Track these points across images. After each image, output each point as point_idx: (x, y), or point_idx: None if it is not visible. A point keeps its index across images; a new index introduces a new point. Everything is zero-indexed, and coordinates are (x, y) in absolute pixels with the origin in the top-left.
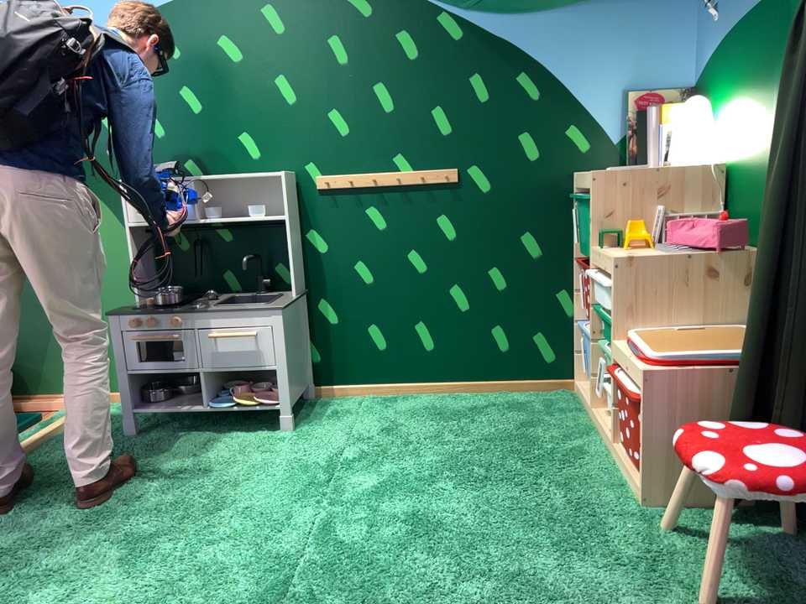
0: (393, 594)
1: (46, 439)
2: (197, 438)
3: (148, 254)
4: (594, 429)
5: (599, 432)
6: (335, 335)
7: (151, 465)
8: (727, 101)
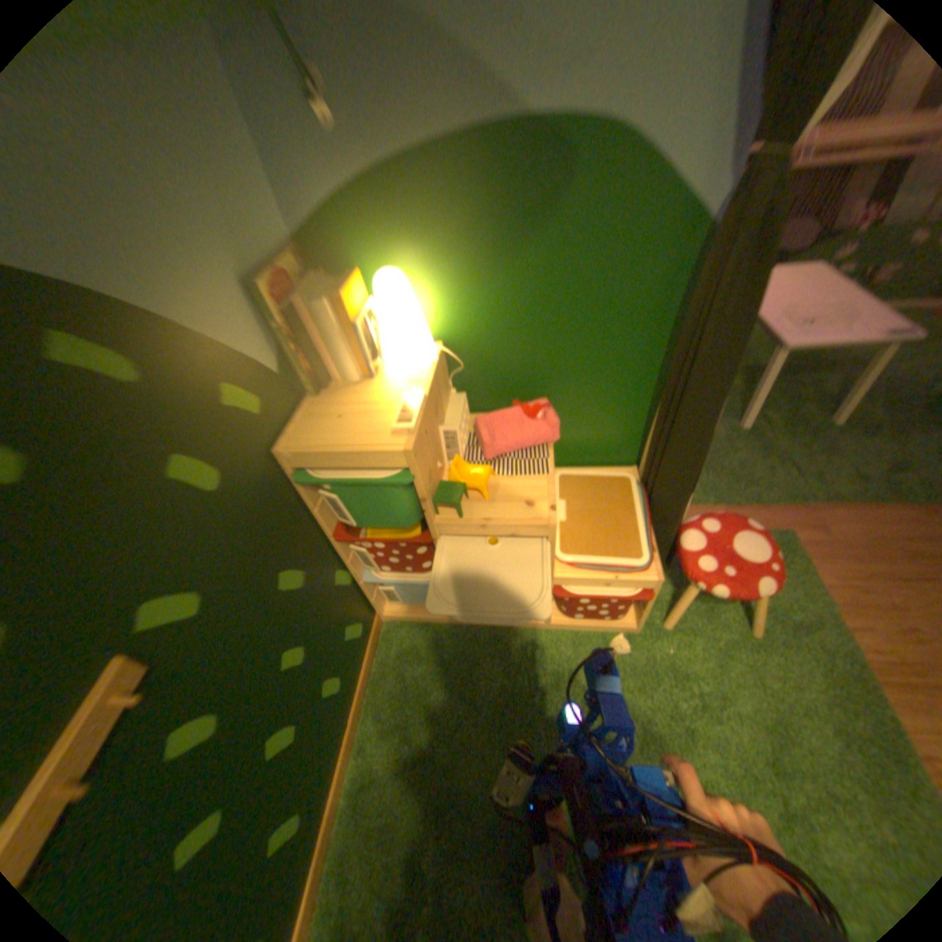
0: None
1: None
2: None
3: None
4: (488, 627)
5: (499, 625)
6: None
7: None
8: (418, 268)
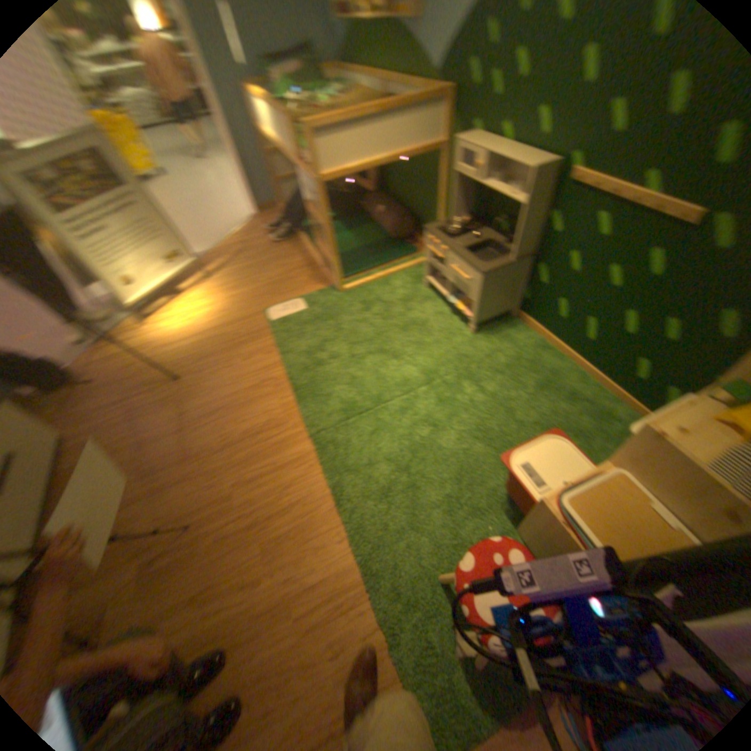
0: (380, 447)
1: (401, 271)
2: (439, 309)
3: (471, 186)
4: None
5: None
6: (540, 291)
7: (410, 313)
8: None
